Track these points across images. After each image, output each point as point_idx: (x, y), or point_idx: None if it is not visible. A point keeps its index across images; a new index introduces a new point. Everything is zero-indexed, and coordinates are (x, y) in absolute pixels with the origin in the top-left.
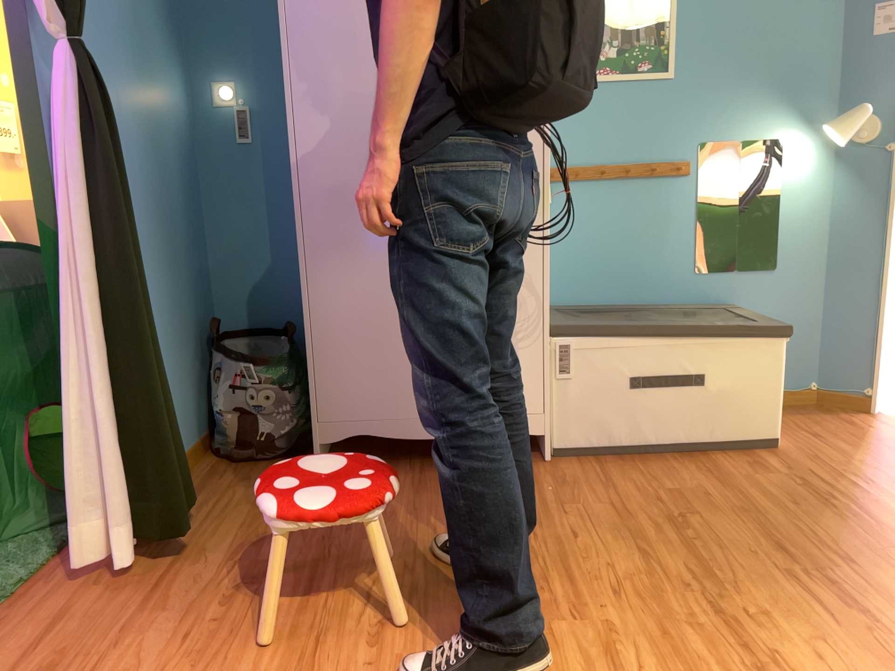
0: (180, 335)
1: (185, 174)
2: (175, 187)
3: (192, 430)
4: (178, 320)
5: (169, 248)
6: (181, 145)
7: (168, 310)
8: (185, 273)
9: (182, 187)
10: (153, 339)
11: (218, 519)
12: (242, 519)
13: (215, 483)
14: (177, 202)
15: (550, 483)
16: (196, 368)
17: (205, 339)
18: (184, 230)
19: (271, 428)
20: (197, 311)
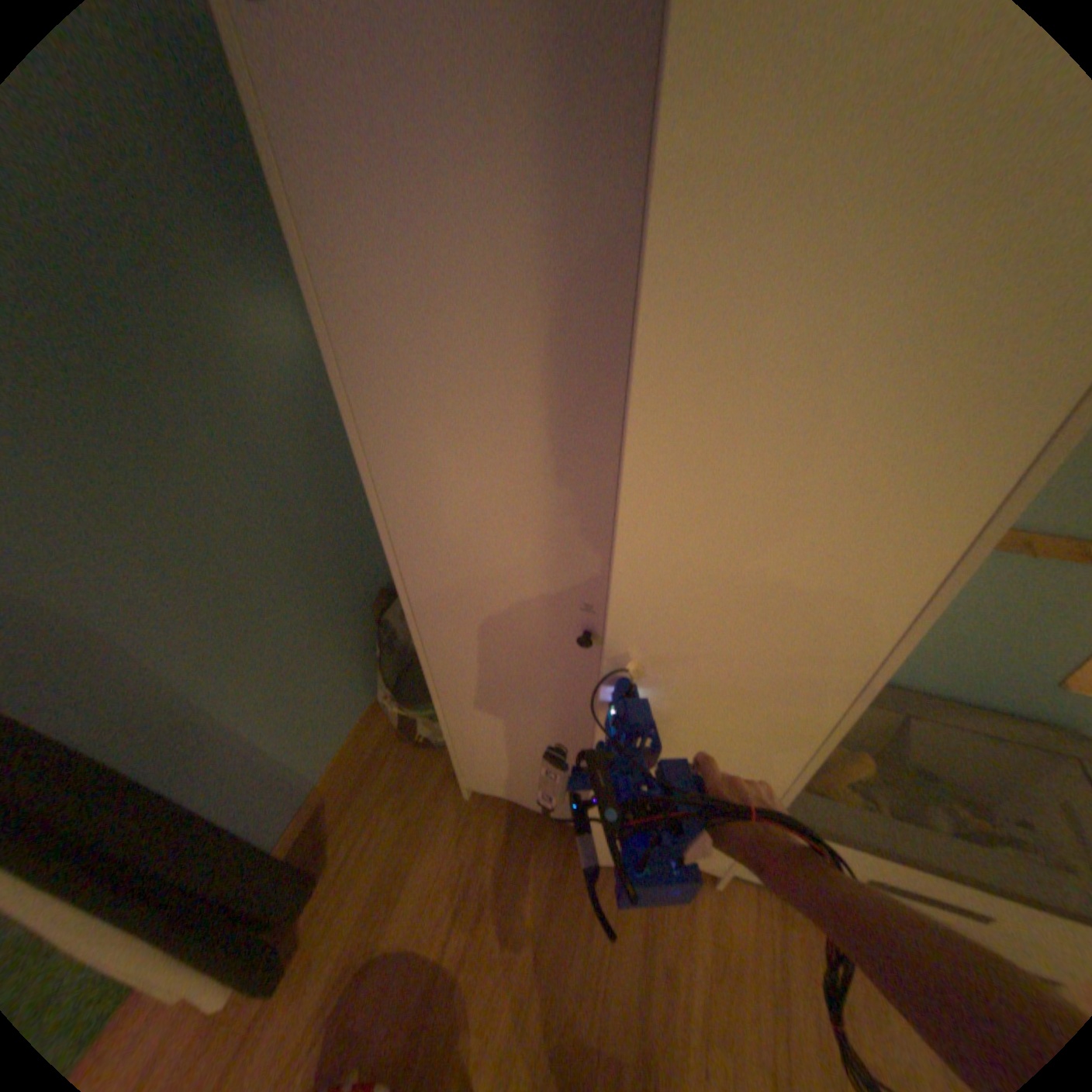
0: (329, 641)
1: (314, 447)
2: (293, 484)
3: (361, 703)
4: (324, 631)
5: (293, 570)
6: (300, 411)
7: (301, 638)
8: (331, 570)
9: (312, 470)
10: (203, 841)
11: (347, 890)
12: (367, 901)
13: (369, 791)
14: (300, 501)
15: (714, 957)
16: (363, 645)
17: (375, 605)
18: (321, 523)
19: (430, 735)
20: (359, 589)
